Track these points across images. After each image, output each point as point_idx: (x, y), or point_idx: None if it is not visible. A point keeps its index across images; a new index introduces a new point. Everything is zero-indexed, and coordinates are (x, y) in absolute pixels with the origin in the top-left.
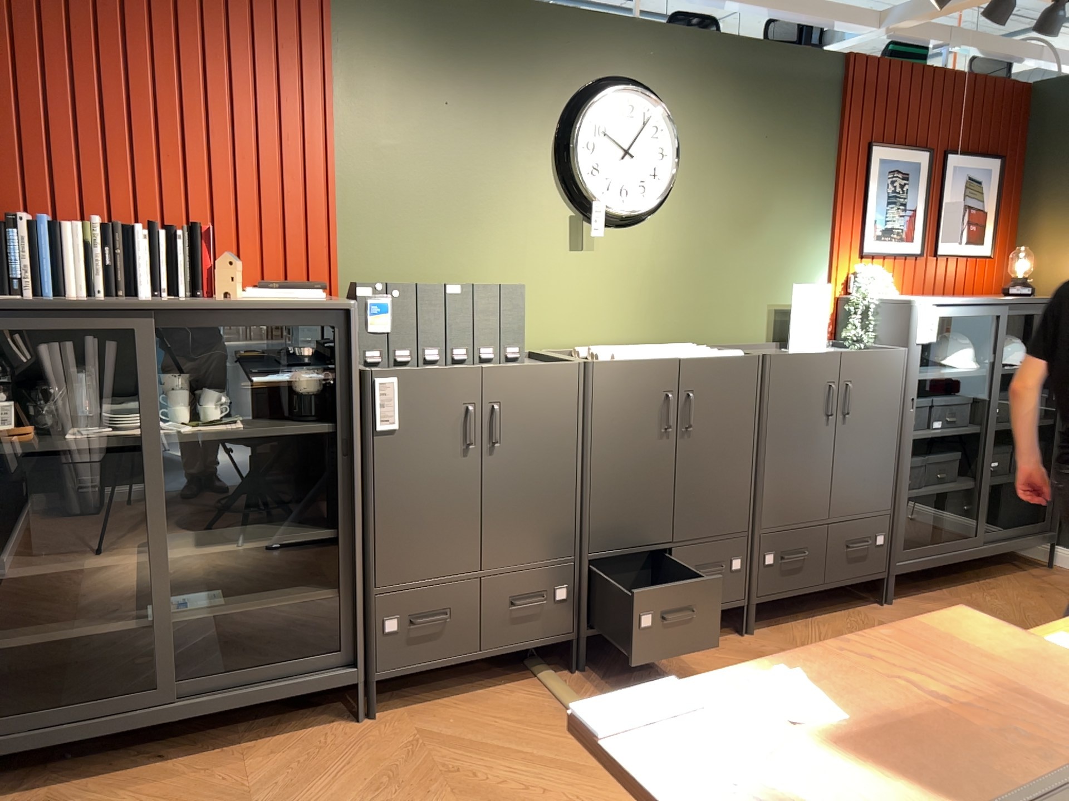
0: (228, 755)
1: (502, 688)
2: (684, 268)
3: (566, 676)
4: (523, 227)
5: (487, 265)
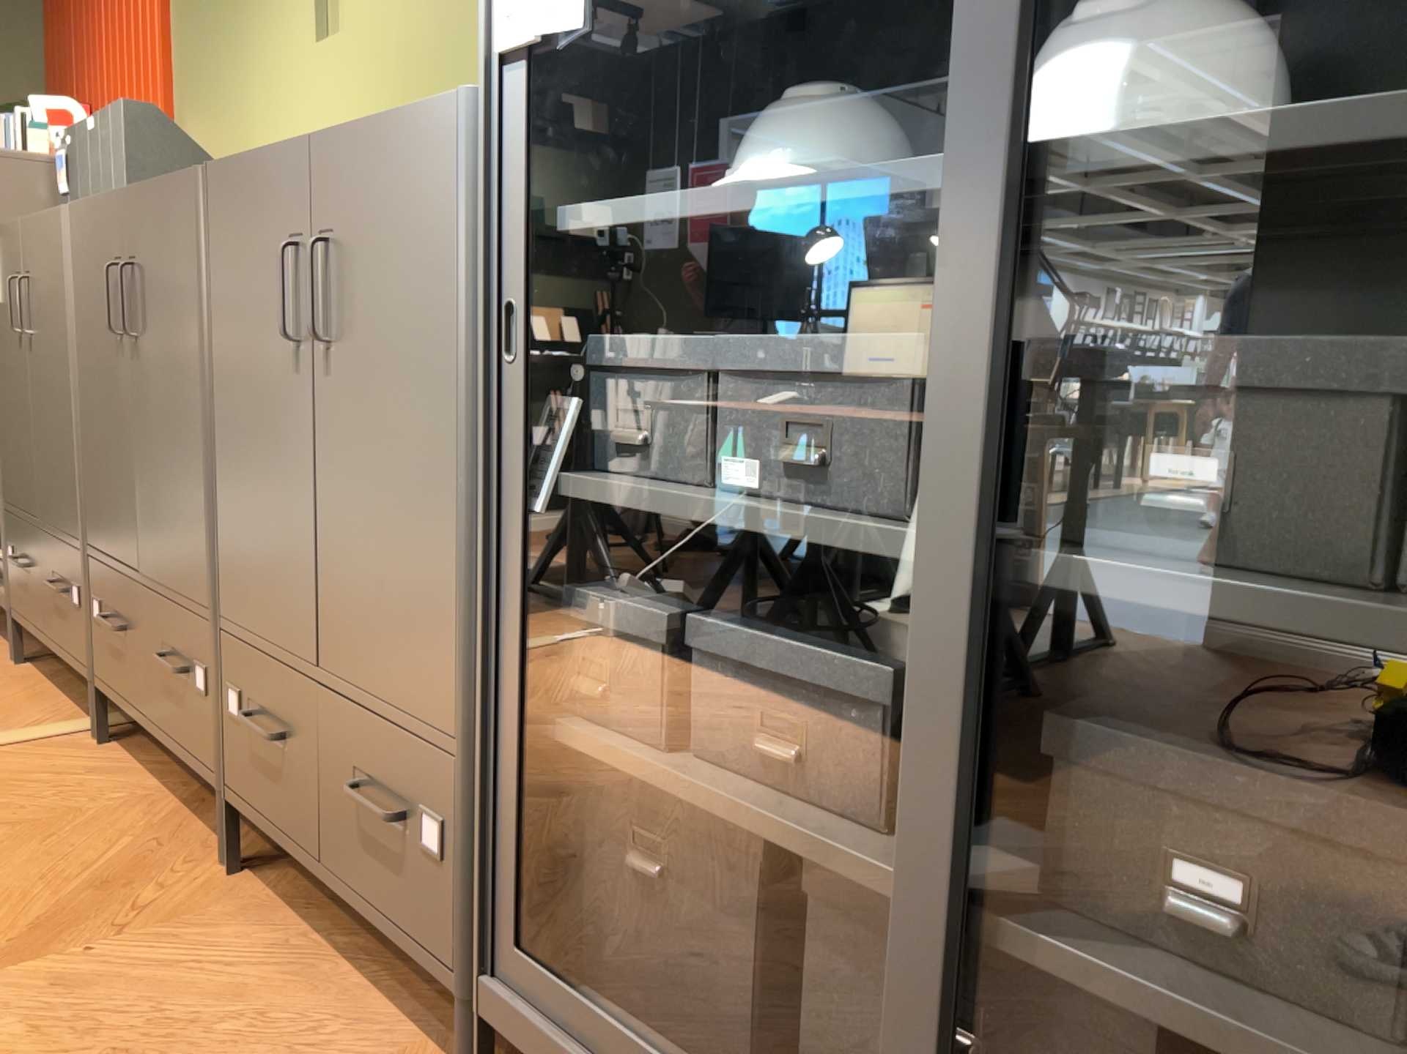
0: None
1: (68, 708)
2: (446, 27)
3: (92, 737)
4: (277, 25)
5: (254, 101)
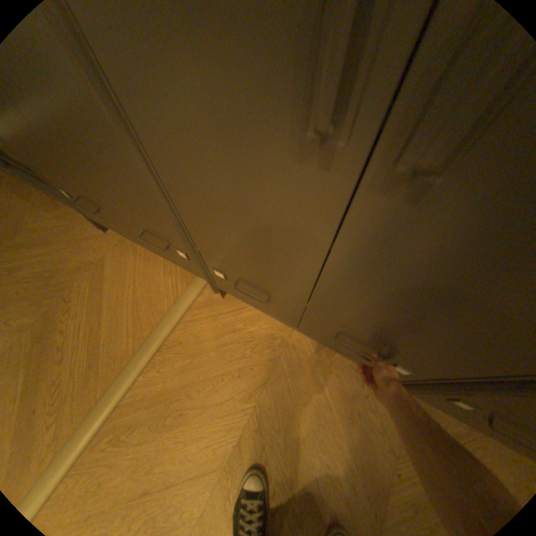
0: (48, 206)
1: (171, 267)
2: None
3: (210, 290)
4: None
5: None
